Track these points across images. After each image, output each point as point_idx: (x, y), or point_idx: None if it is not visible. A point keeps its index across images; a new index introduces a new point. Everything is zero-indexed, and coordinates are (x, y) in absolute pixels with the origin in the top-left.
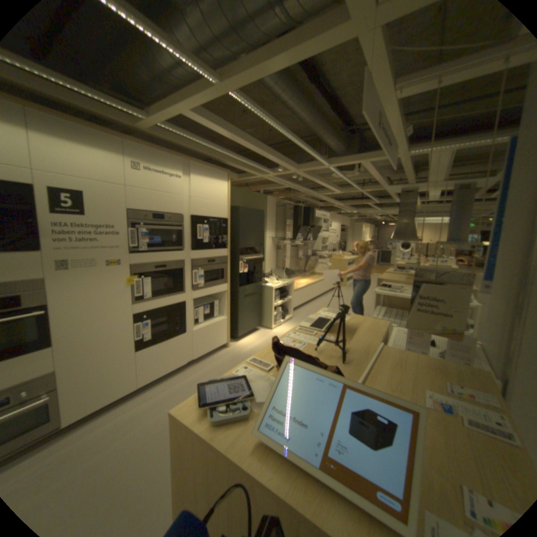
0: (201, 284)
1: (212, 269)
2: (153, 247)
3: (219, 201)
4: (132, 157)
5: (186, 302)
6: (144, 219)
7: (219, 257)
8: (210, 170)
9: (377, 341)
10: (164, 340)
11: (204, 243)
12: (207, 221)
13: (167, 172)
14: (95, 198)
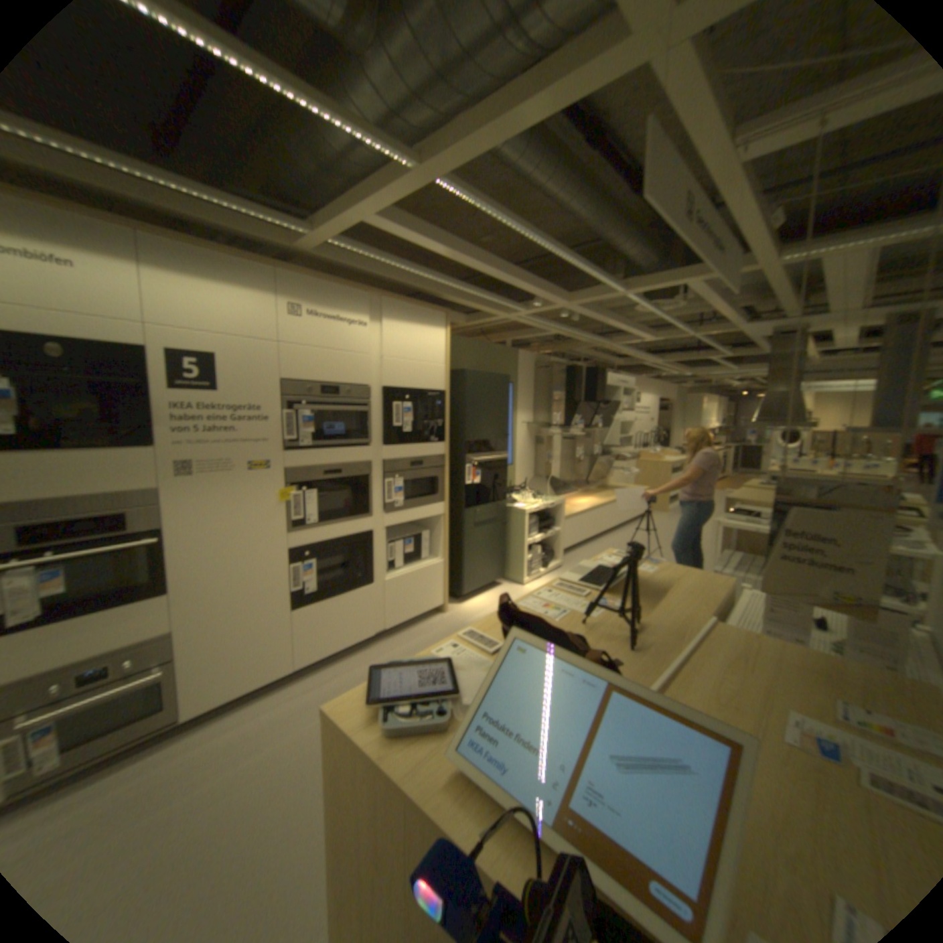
0: (399, 503)
1: (418, 478)
2: (320, 440)
3: (431, 362)
4: (290, 297)
5: (374, 532)
6: (306, 396)
7: (430, 457)
8: (414, 311)
9: (705, 615)
10: (336, 595)
11: (405, 434)
12: (410, 397)
13: (345, 318)
14: (232, 364)
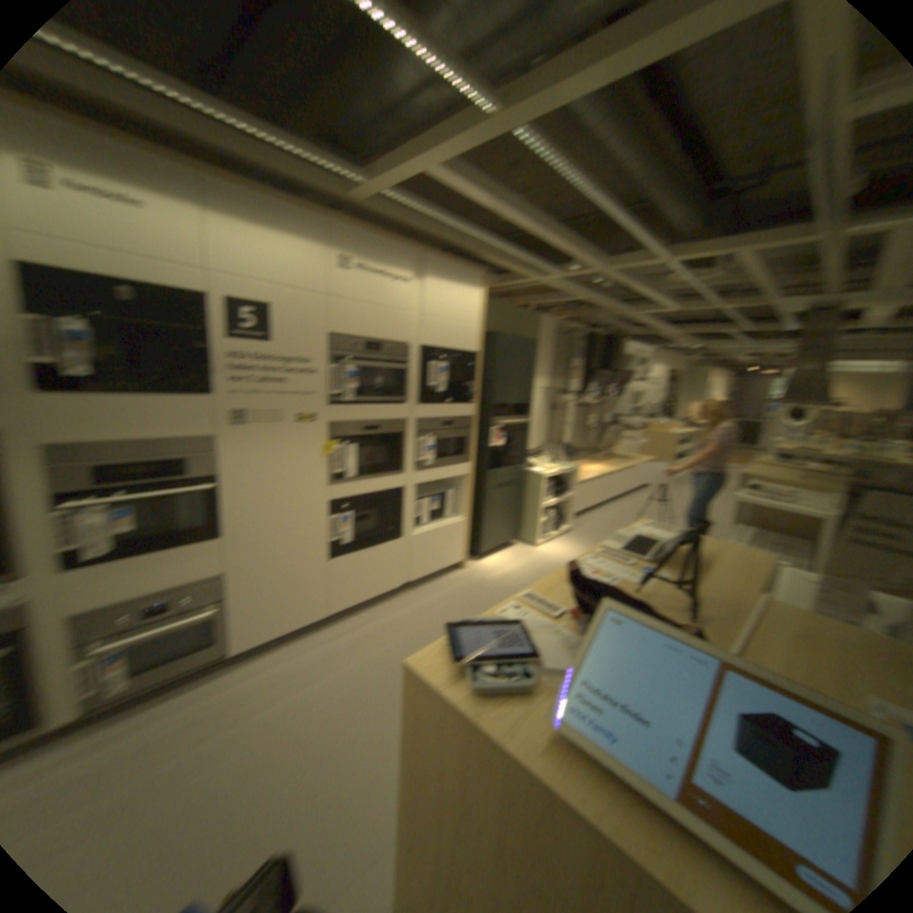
0: (427, 462)
1: (445, 439)
2: (359, 397)
3: (464, 323)
4: (338, 250)
5: (403, 489)
6: (348, 352)
7: (458, 418)
8: (452, 270)
9: (753, 590)
10: (367, 548)
11: (436, 394)
12: (443, 358)
13: (387, 273)
14: (282, 316)
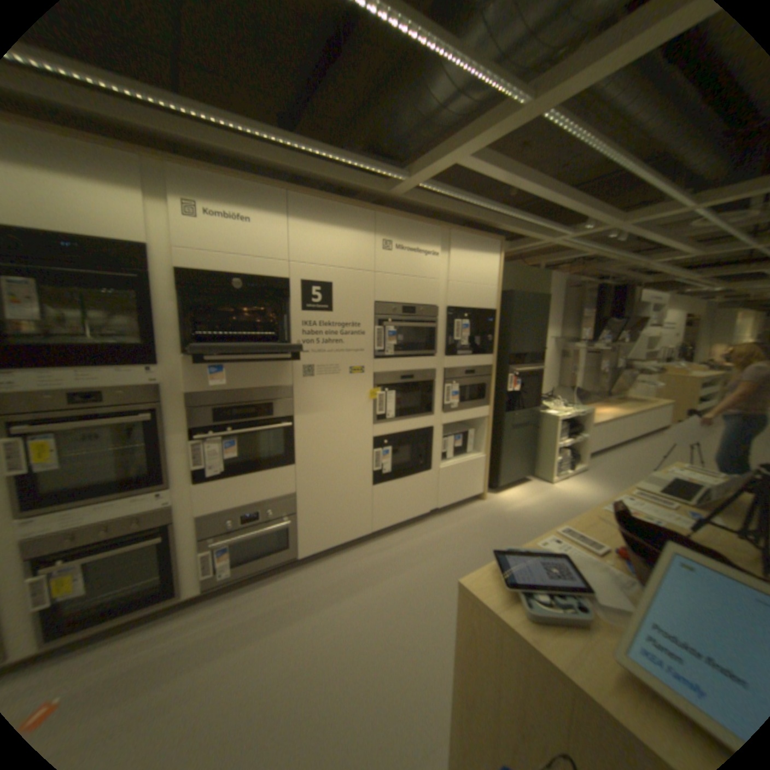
0: (456, 404)
1: (471, 384)
2: (401, 351)
3: (487, 284)
4: (386, 234)
5: (435, 427)
6: (393, 314)
7: (482, 366)
8: (477, 239)
9: None
10: (406, 476)
11: (463, 346)
12: (469, 315)
13: (424, 248)
14: (345, 290)
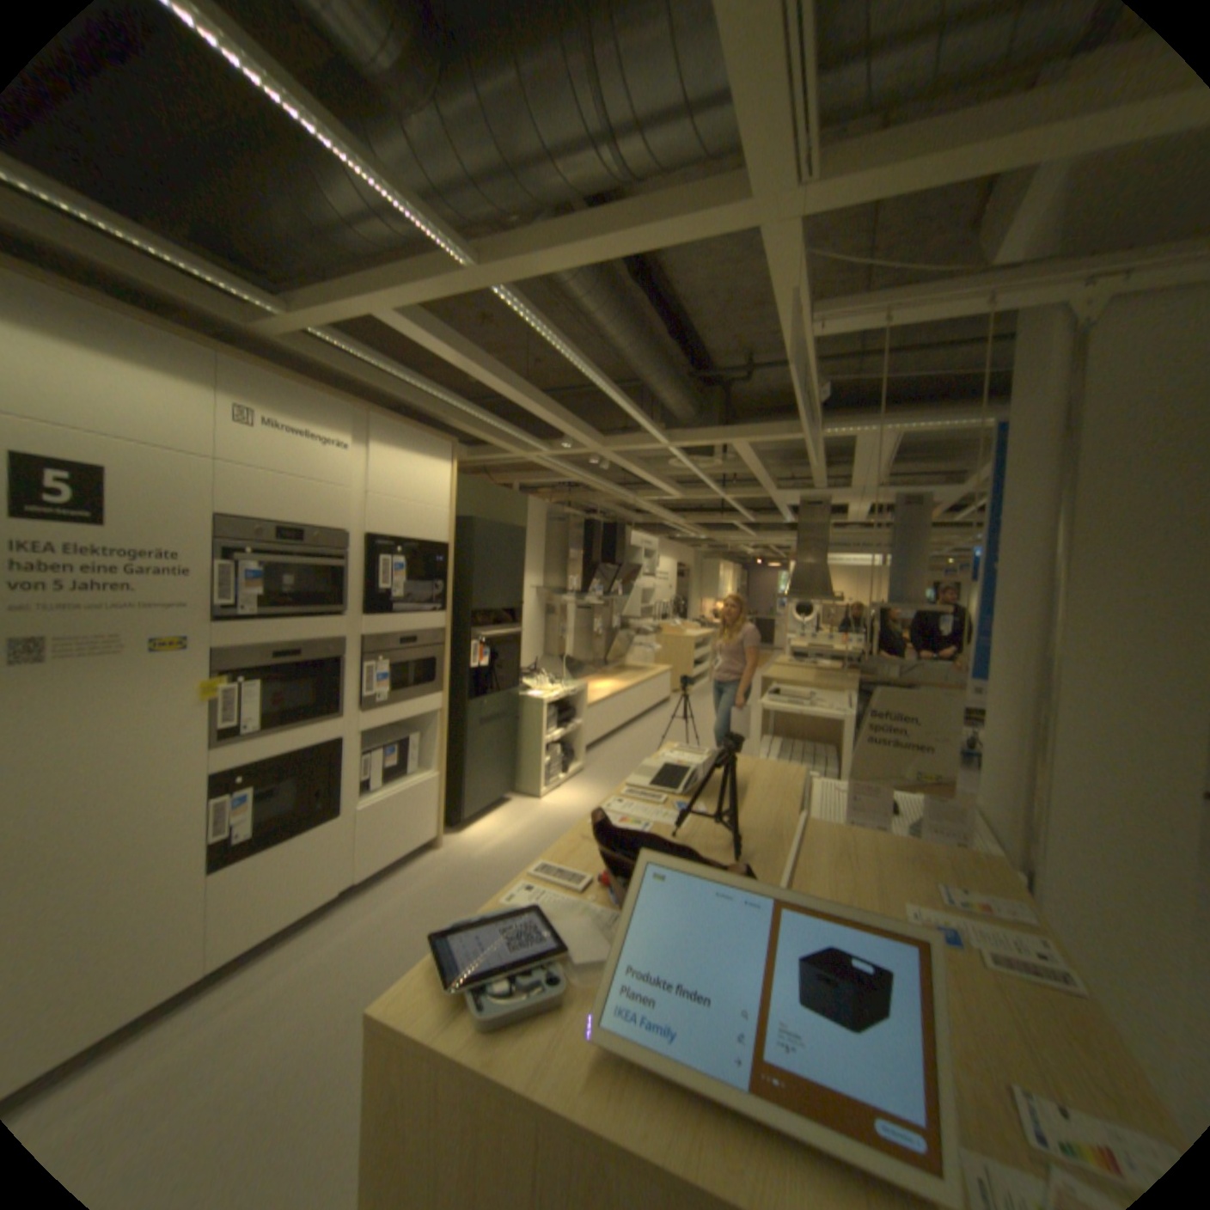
0: (384, 695)
1: (410, 660)
2: (273, 606)
3: (433, 504)
4: (240, 396)
5: (346, 739)
6: (256, 540)
7: (427, 630)
8: (415, 436)
9: (792, 811)
10: (285, 839)
11: (396, 598)
12: (404, 549)
13: (320, 434)
14: (137, 484)
